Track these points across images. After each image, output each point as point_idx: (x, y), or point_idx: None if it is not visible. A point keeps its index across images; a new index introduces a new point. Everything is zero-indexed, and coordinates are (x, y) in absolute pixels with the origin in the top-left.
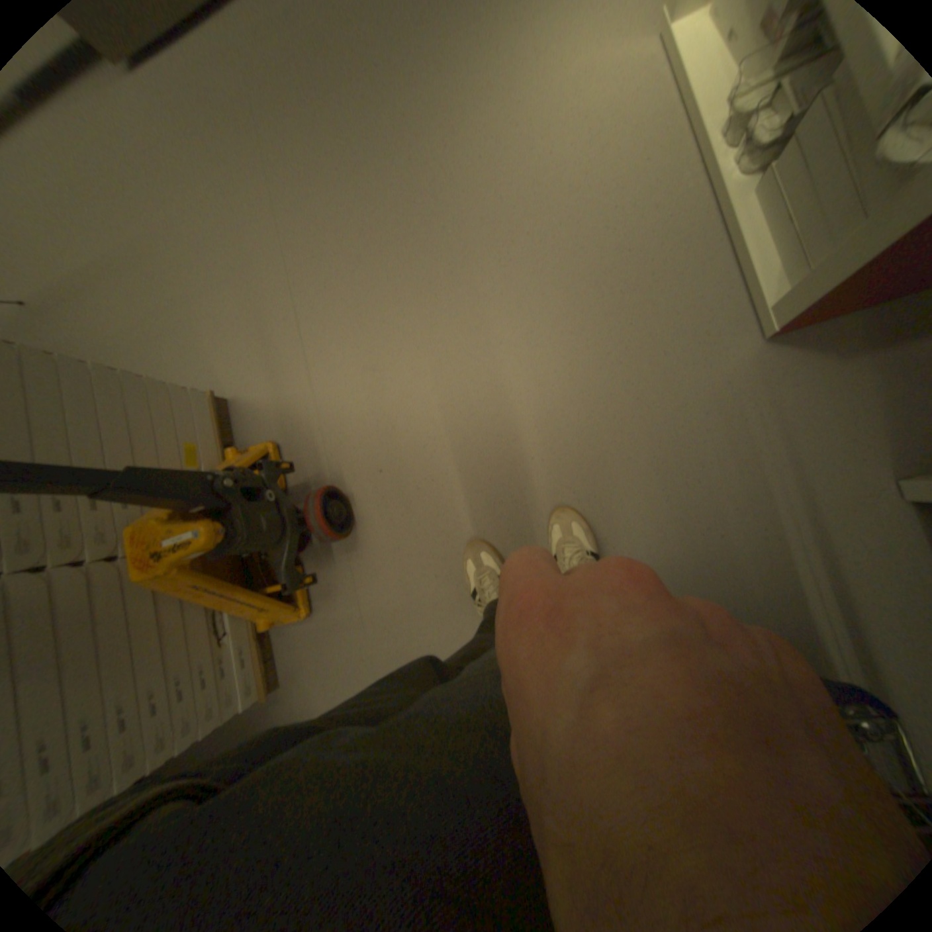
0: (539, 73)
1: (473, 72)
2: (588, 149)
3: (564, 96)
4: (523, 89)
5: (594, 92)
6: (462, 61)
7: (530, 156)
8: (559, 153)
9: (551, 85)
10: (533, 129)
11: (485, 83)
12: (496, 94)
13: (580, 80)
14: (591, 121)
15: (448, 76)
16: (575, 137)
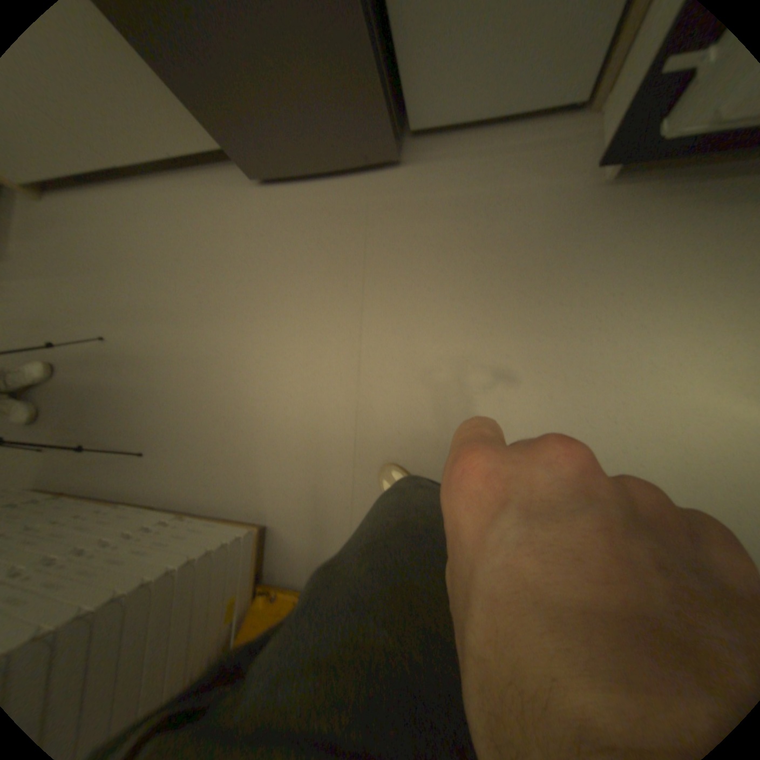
0: (652, 389)
1: (588, 354)
2: (681, 484)
3: (671, 423)
4: (632, 396)
5: (702, 434)
6: (580, 339)
7: (622, 461)
8: (651, 472)
9: (661, 406)
10: (632, 437)
11: (596, 370)
12: (605, 386)
13: (691, 416)
14: (691, 459)
15: (562, 346)
16: (671, 466)
